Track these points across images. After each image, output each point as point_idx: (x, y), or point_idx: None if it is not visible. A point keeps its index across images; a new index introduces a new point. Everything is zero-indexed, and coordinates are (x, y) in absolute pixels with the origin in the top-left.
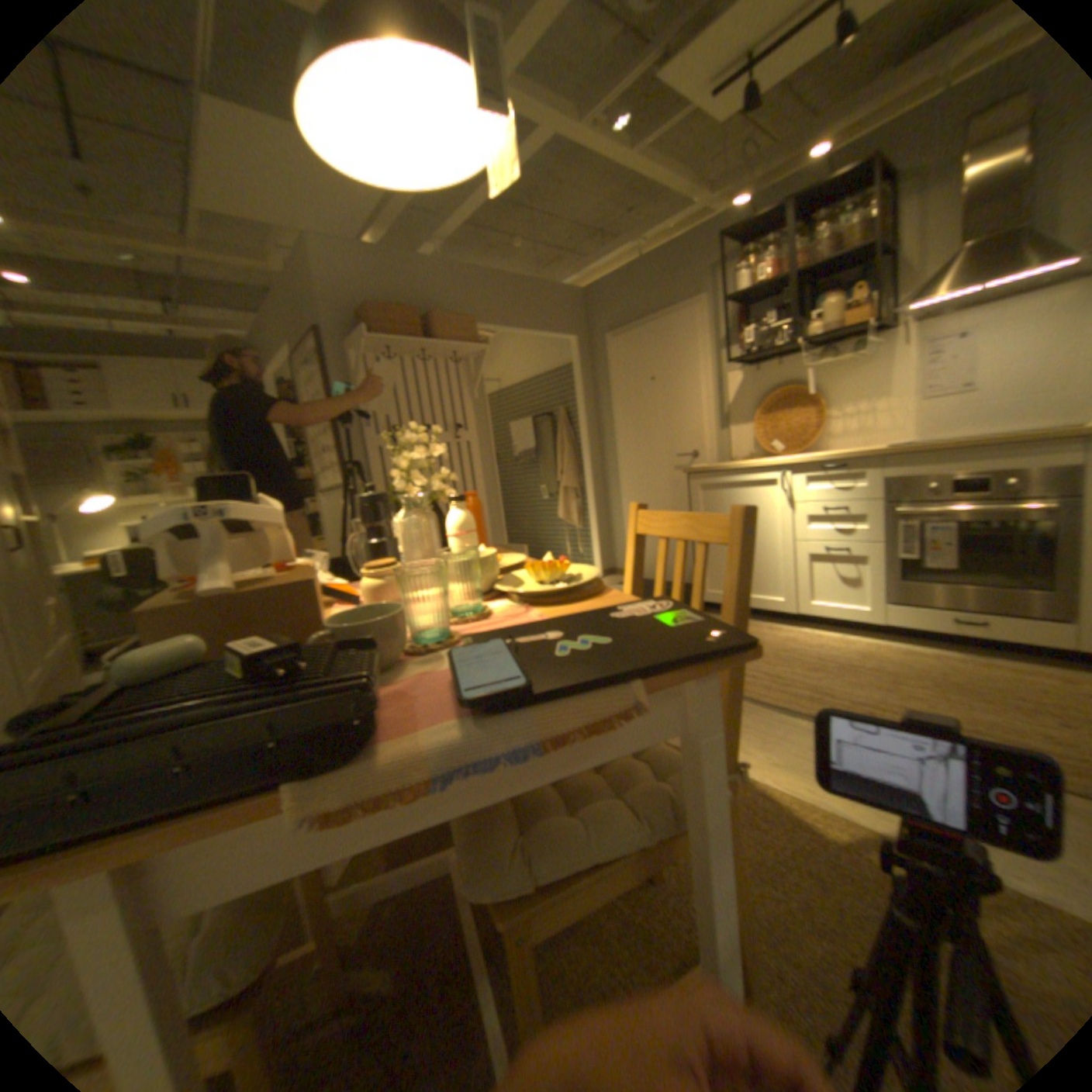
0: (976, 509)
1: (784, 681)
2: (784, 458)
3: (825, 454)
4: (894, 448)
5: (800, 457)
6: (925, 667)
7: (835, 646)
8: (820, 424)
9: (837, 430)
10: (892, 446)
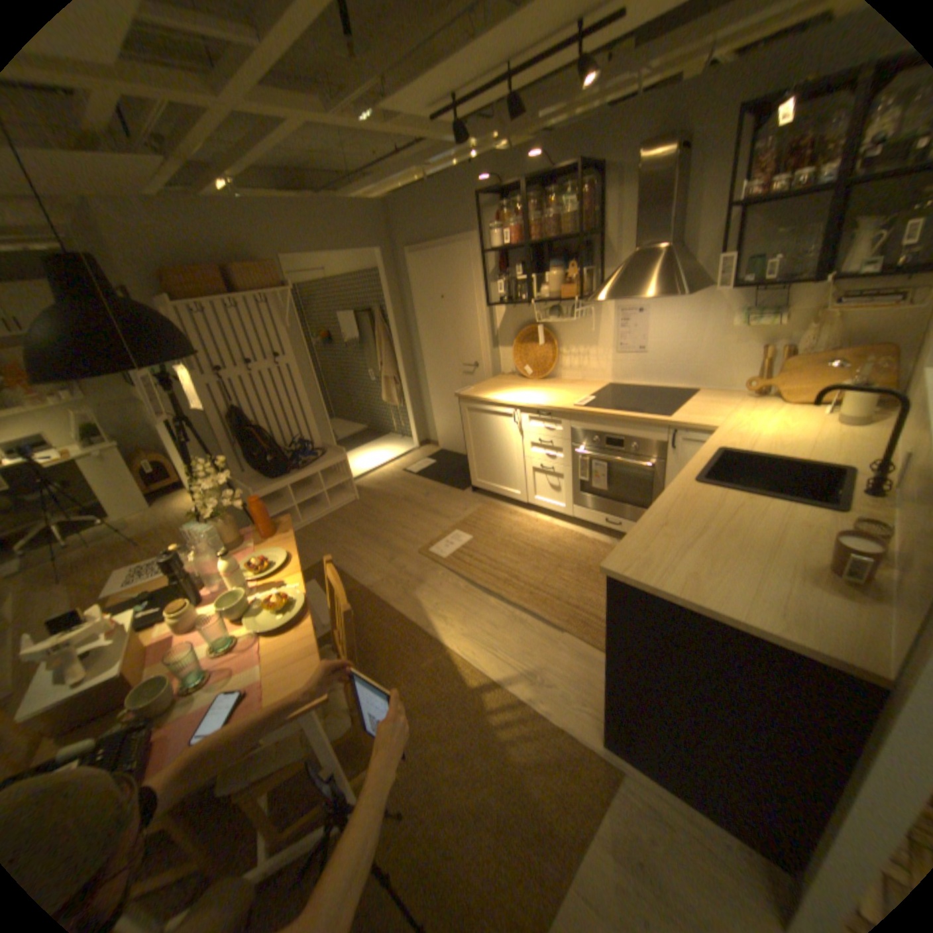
0: (614, 459)
1: (497, 564)
2: (517, 399)
3: (539, 403)
4: (575, 410)
5: (525, 402)
6: (582, 550)
7: (541, 531)
8: (554, 360)
9: (566, 364)
10: (576, 406)
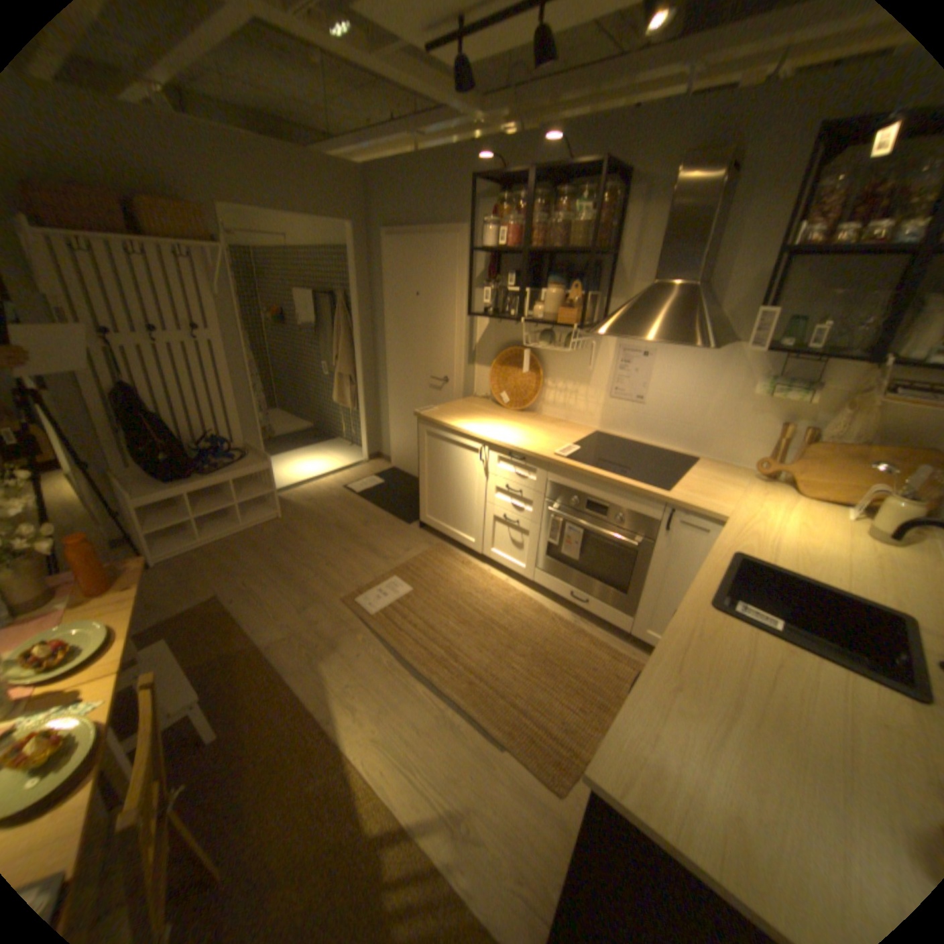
0: (595, 528)
1: (435, 634)
2: (489, 432)
3: (514, 442)
4: (556, 460)
5: (497, 438)
6: (539, 627)
7: (494, 593)
8: (538, 392)
9: (551, 398)
10: (558, 455)
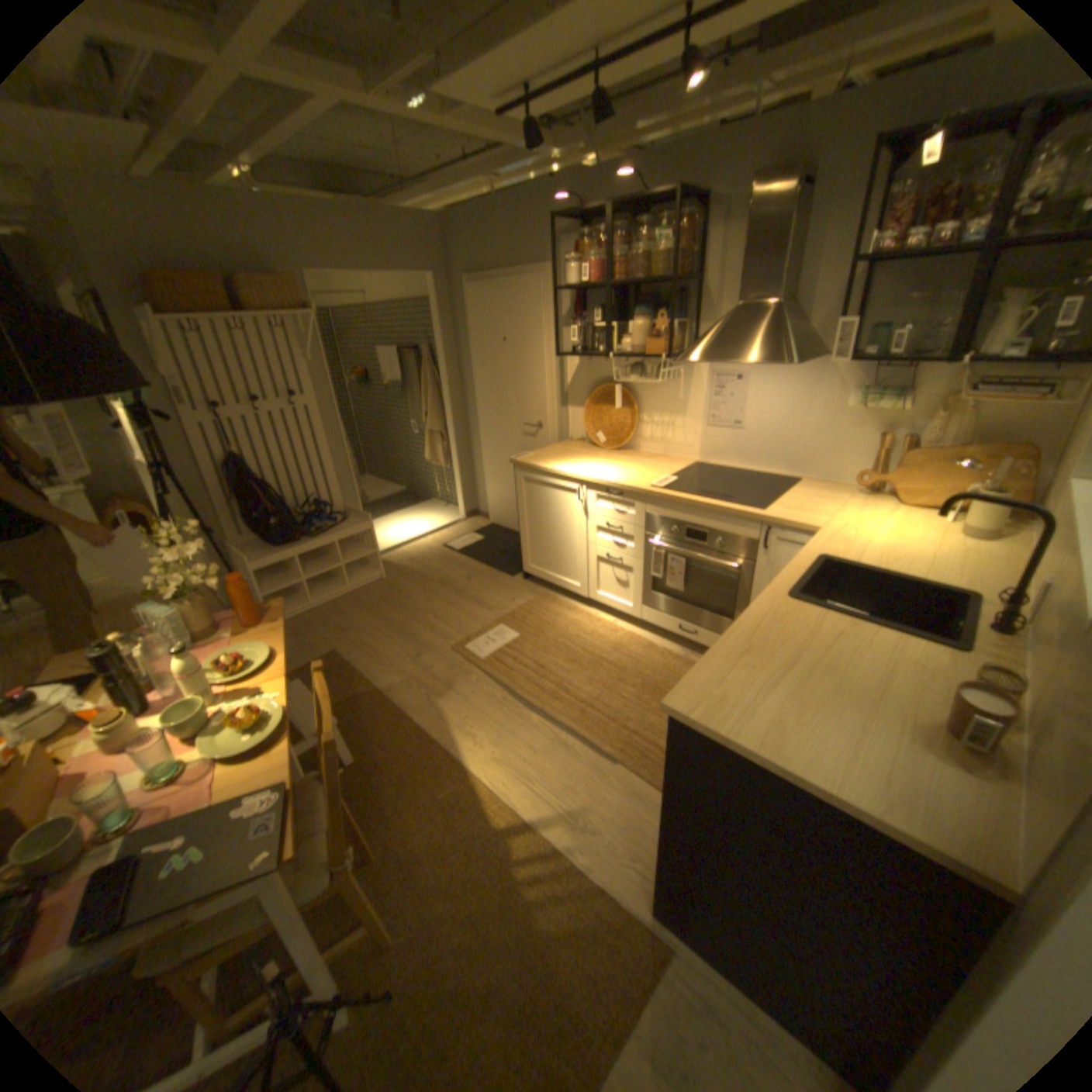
0: (695, 555)
1: (545, 672)
2: (585, 472)
3: (610, 479)
4: (652, 492)
5: (593, 477)
6: (649, 661)
7: (602, 633)
8: (633, 428)
9: (647, 434)
10: (654, 487)
